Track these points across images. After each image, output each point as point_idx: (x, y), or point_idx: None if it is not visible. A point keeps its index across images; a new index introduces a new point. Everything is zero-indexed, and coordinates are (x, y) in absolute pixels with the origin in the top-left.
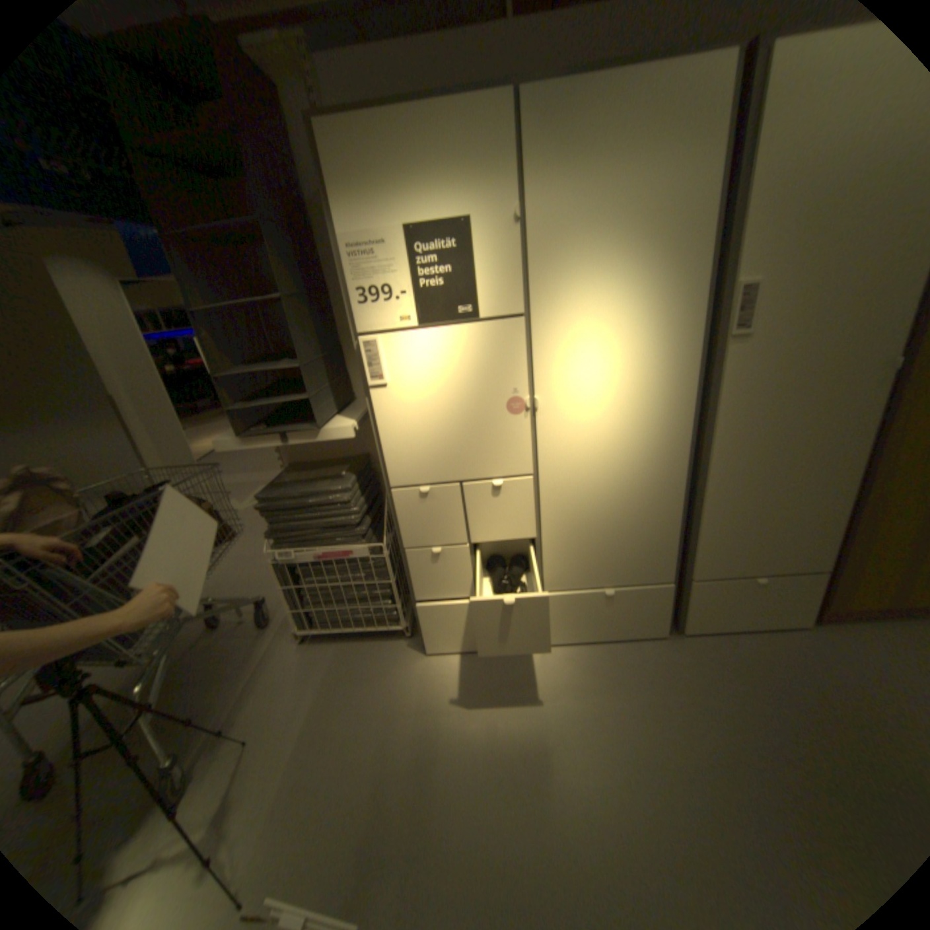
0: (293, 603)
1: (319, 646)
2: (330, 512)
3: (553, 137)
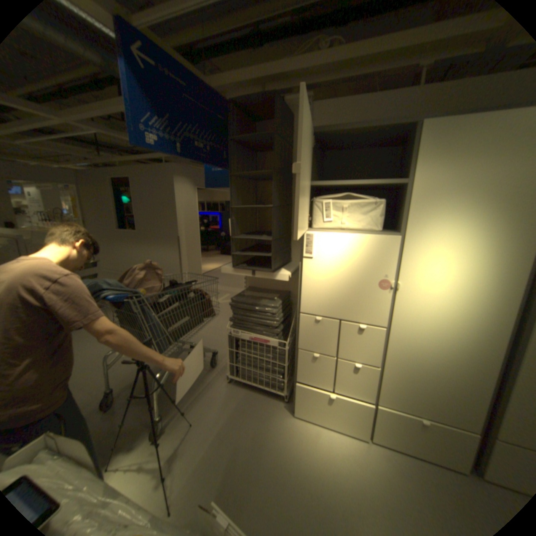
0: (232, 359)
1: (237, 388)
2: (264, 316)
3: (440, 144)
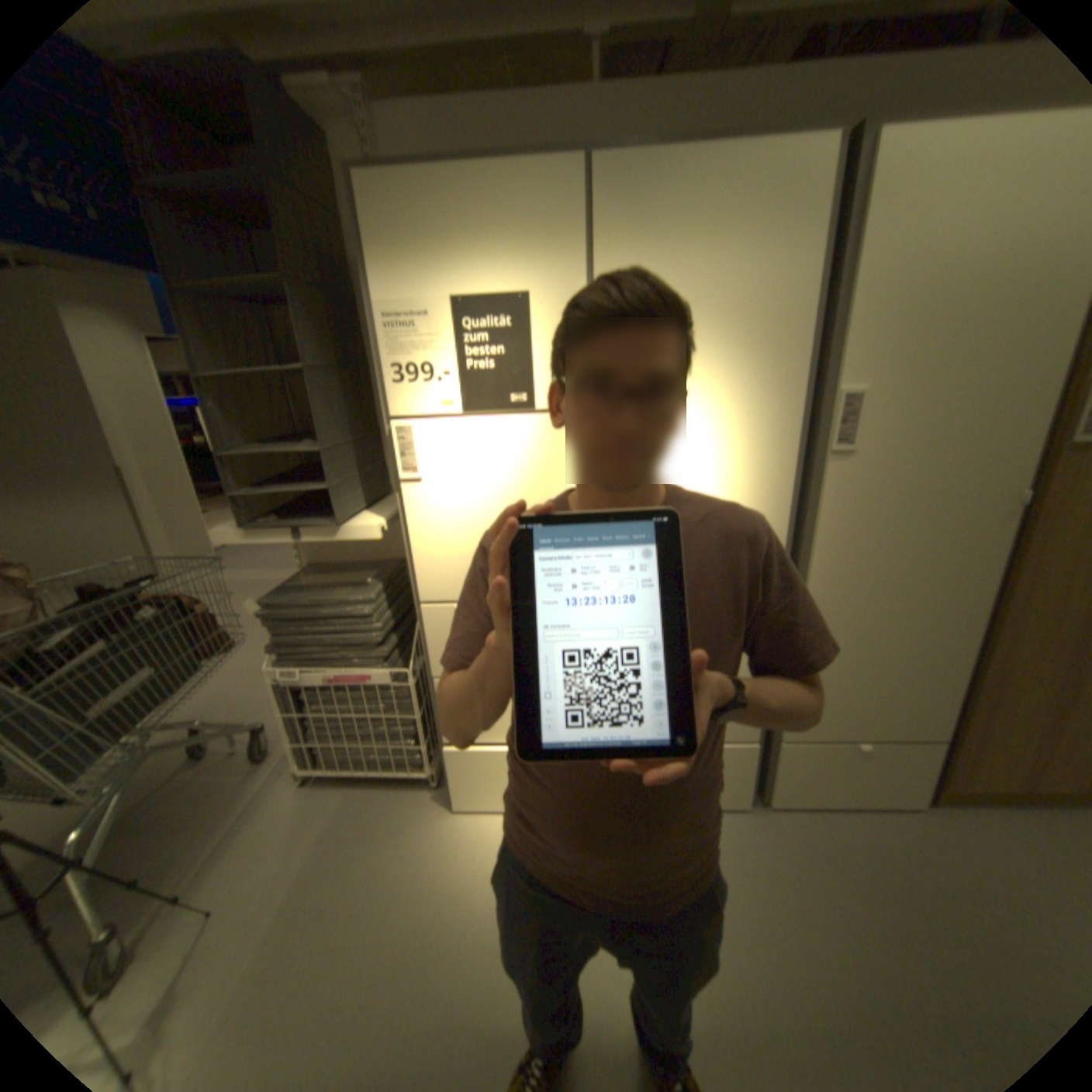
0: (294, 736)
1: (323, 793)
2: (347, 627)
3: (628, 213)
